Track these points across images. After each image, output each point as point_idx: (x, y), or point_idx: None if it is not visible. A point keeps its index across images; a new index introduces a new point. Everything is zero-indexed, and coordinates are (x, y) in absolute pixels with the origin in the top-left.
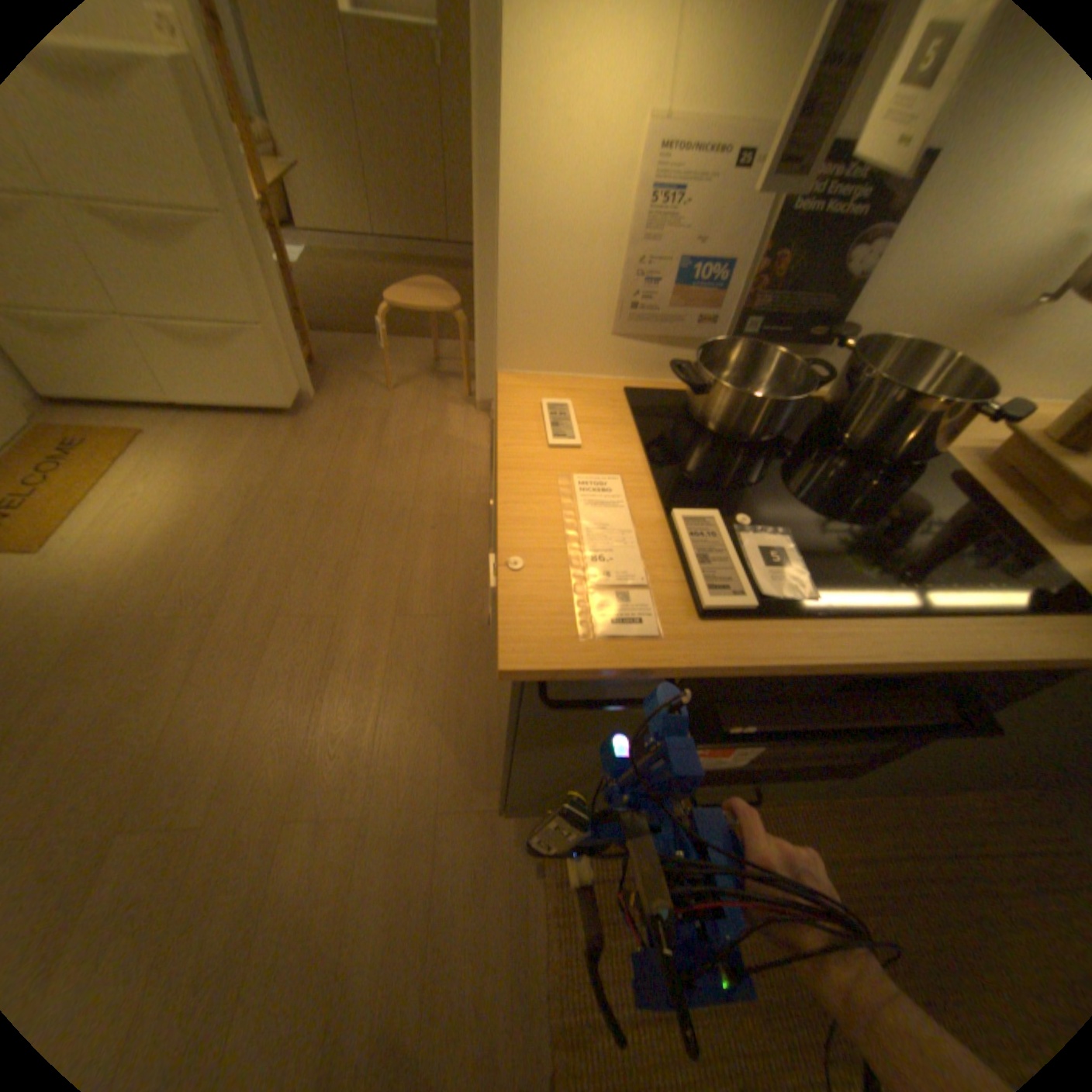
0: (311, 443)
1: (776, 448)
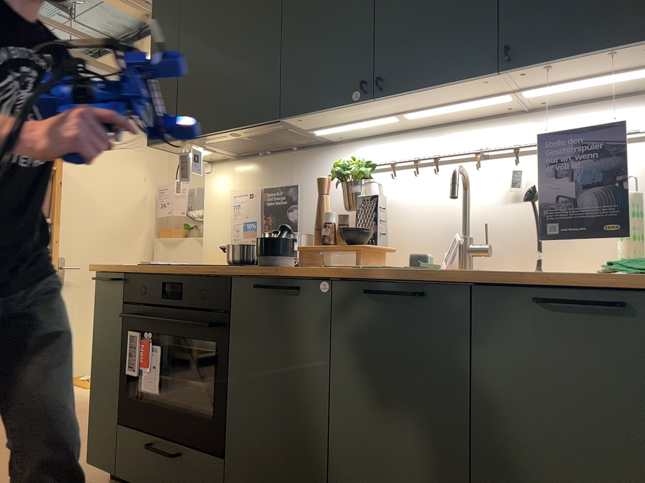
0: None
1: None
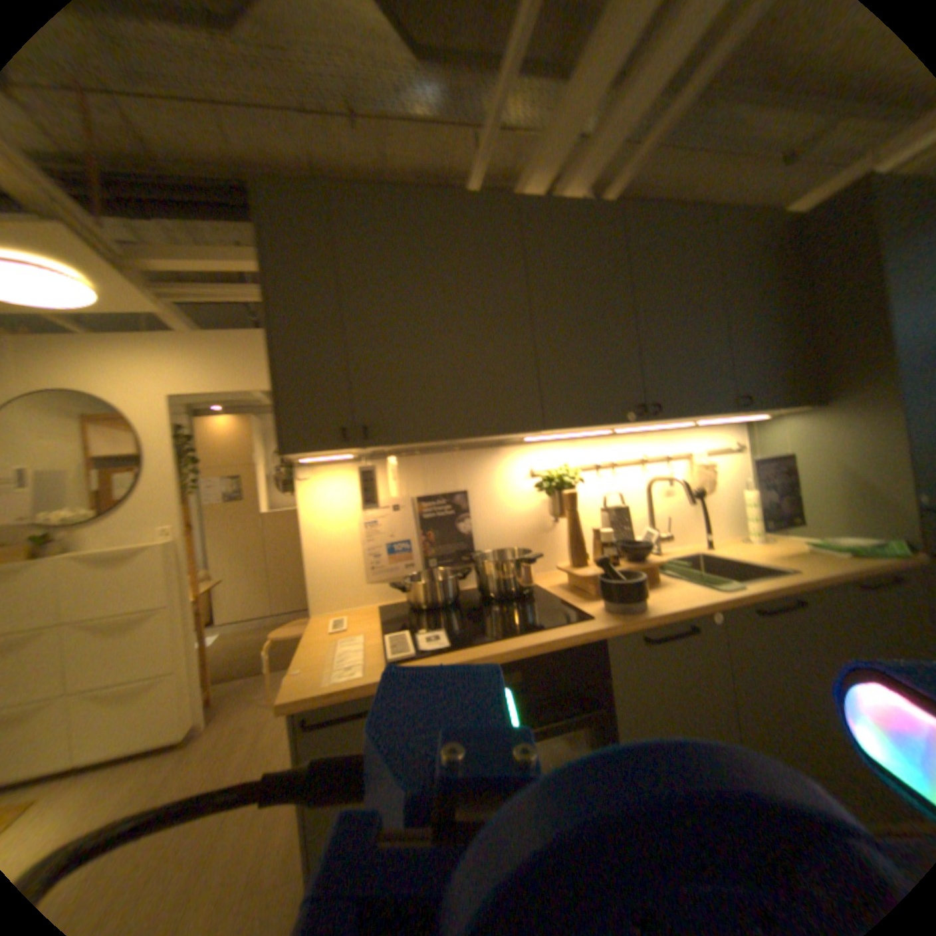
0: (194, 763)
1: (457, 608)
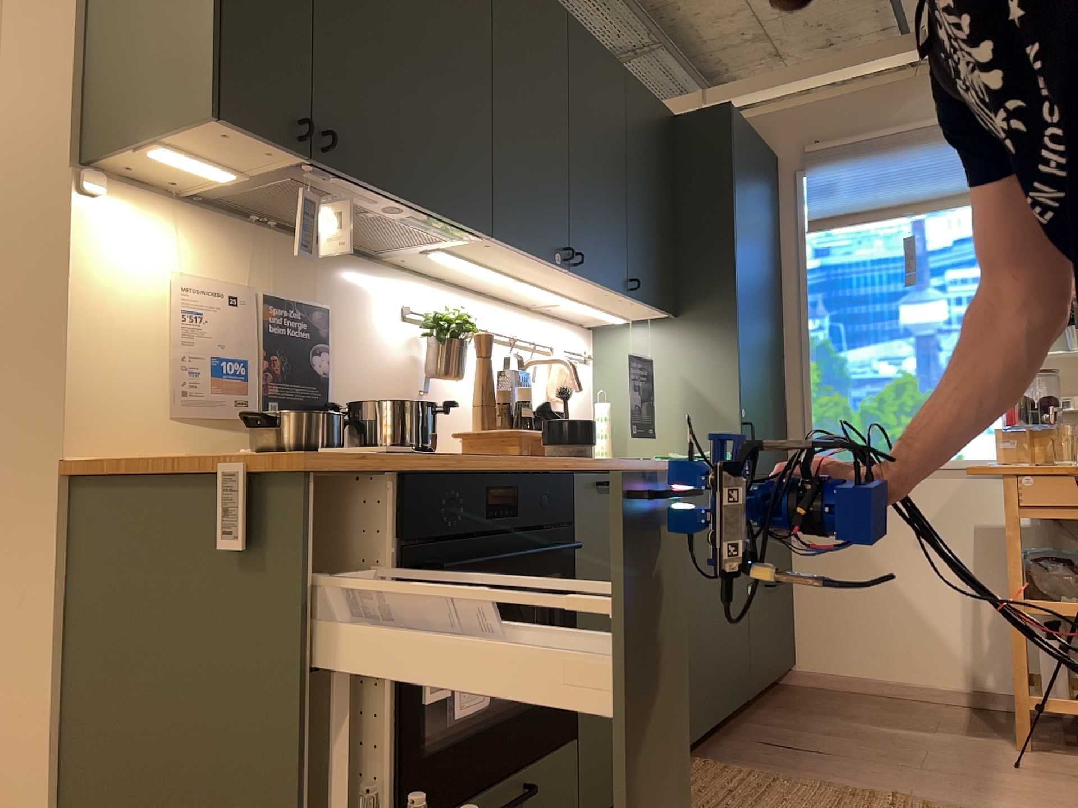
0: None
1: None
